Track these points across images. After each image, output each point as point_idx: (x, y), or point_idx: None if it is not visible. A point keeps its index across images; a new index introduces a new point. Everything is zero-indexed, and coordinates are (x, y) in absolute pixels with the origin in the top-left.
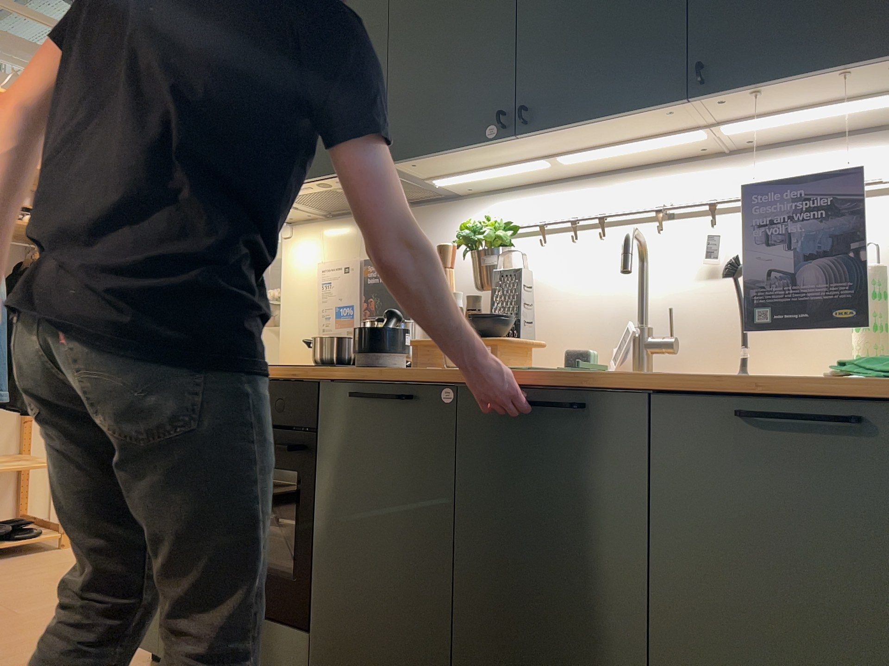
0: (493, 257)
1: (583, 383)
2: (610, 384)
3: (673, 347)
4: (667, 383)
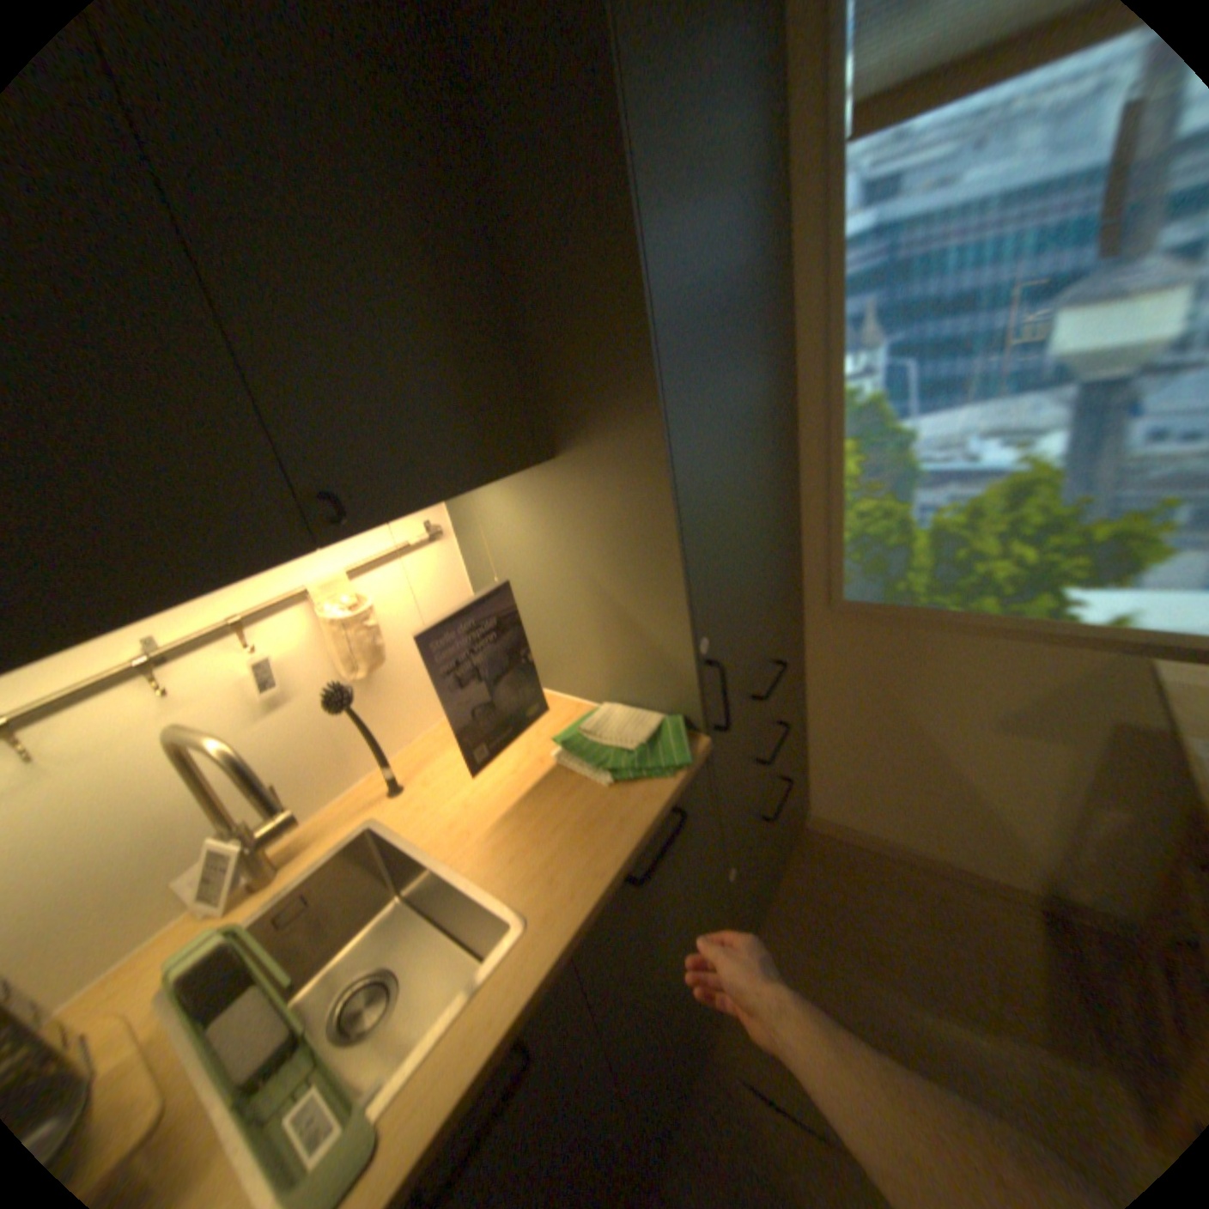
0: None
1: (510, 1029)
2: (538, 992)
3: (288, 819)
4: (586, 925)
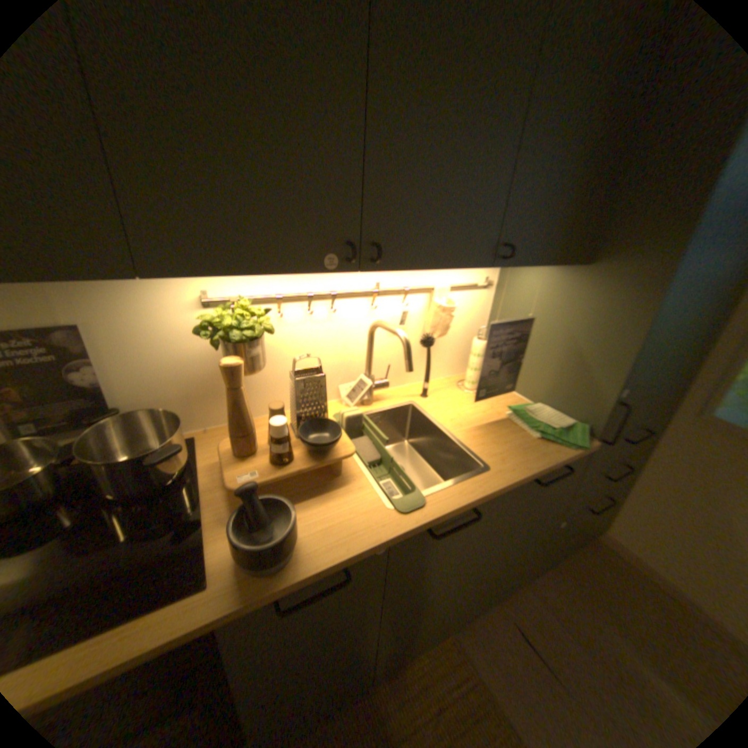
0: (259, 348)
1: (480, 501)
2: (494, 496)
3: (385, 384)
4: (520, 485)
